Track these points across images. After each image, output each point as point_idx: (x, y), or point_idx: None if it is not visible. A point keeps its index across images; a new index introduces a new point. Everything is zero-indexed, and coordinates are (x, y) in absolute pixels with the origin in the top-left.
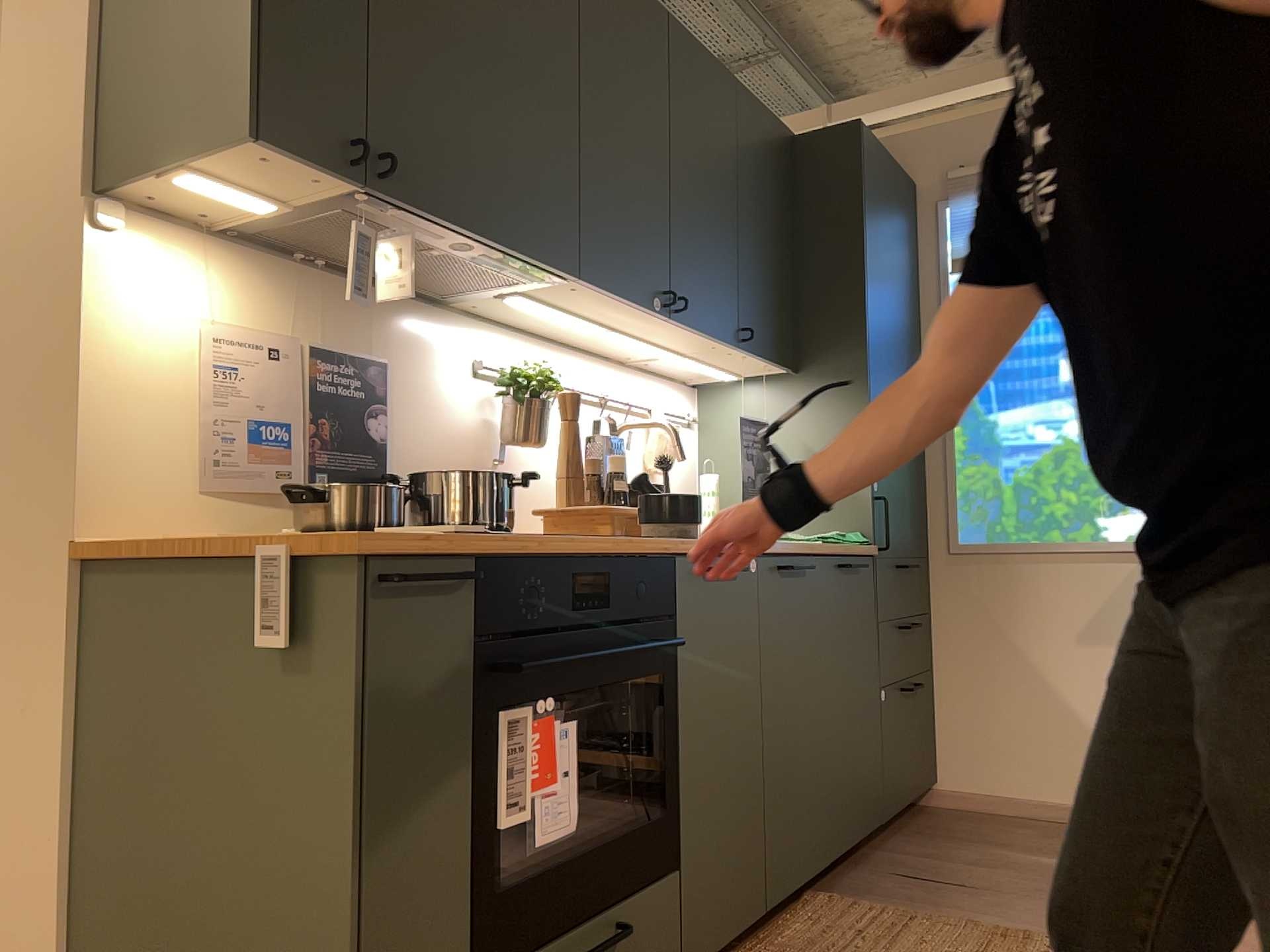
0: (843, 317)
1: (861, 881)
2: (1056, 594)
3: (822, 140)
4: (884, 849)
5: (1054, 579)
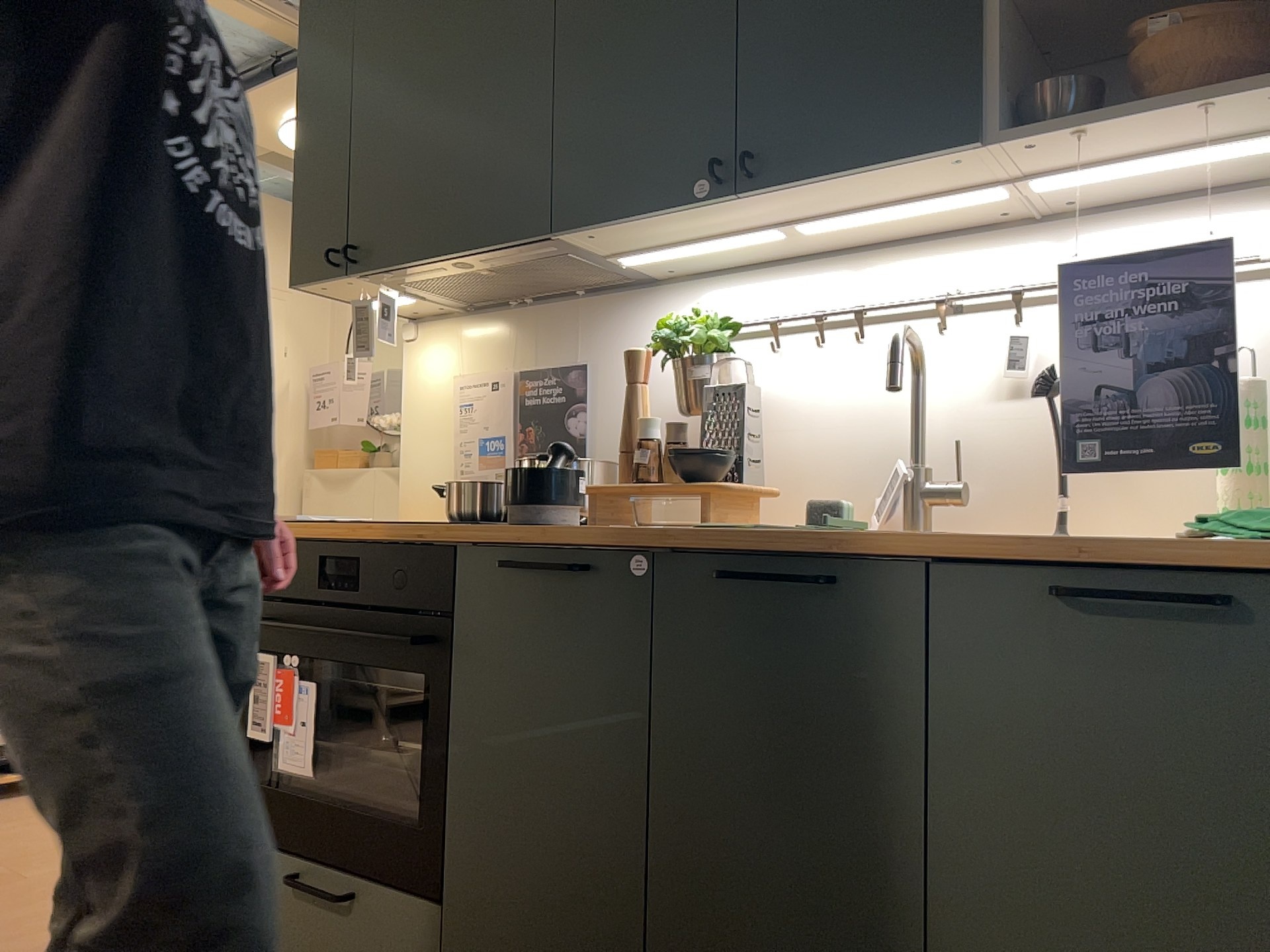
0: None
1: None
2: None
3: None
4: None
5: None
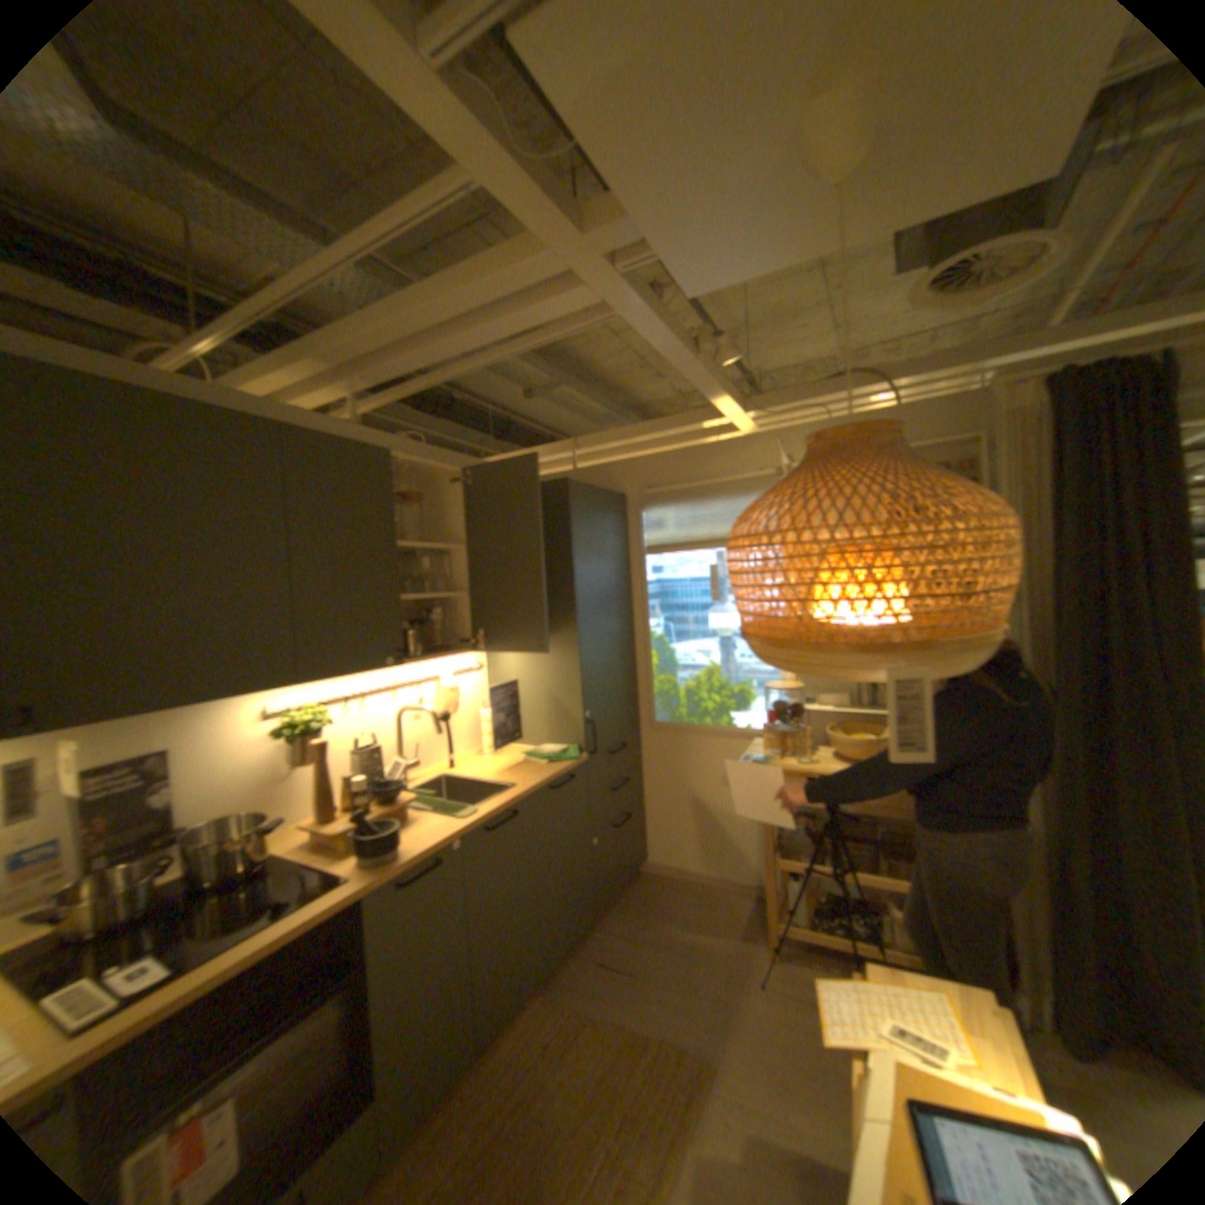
0: (563, 608)
1: (570, 975)
2: (708, 757)
3: (547, 489)
4: (598, 932)
5: (708, 748)
